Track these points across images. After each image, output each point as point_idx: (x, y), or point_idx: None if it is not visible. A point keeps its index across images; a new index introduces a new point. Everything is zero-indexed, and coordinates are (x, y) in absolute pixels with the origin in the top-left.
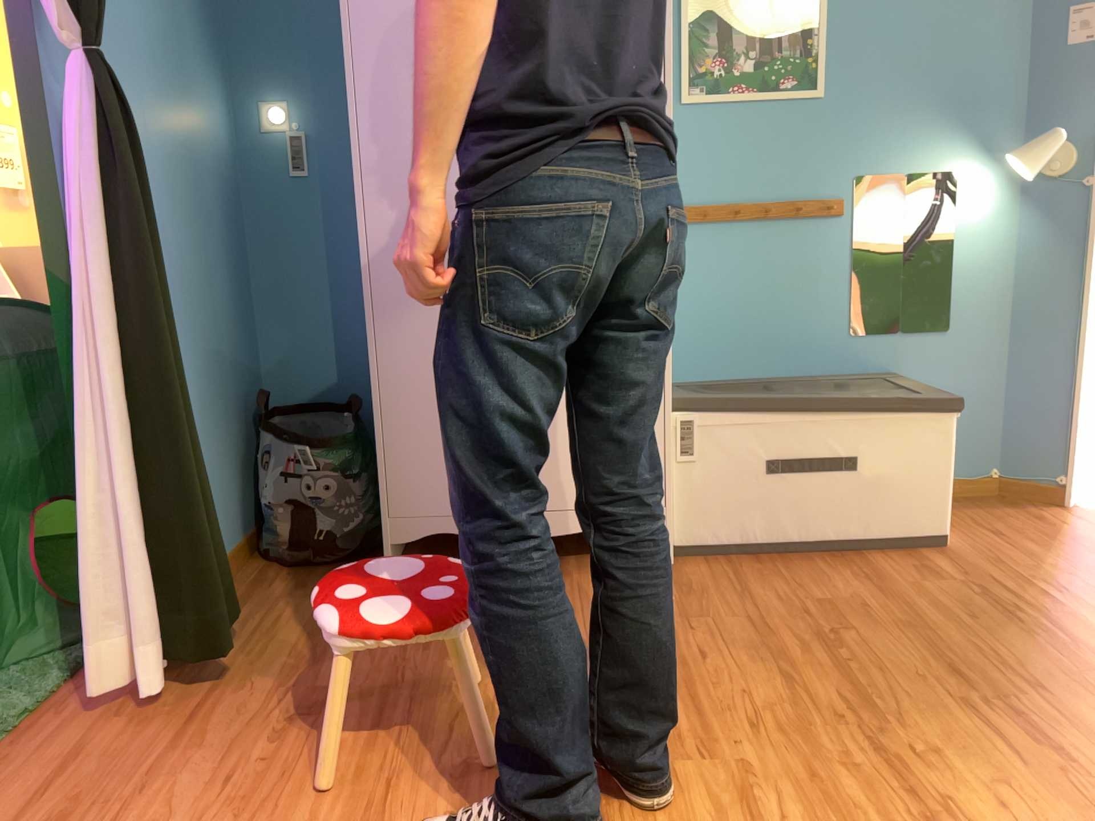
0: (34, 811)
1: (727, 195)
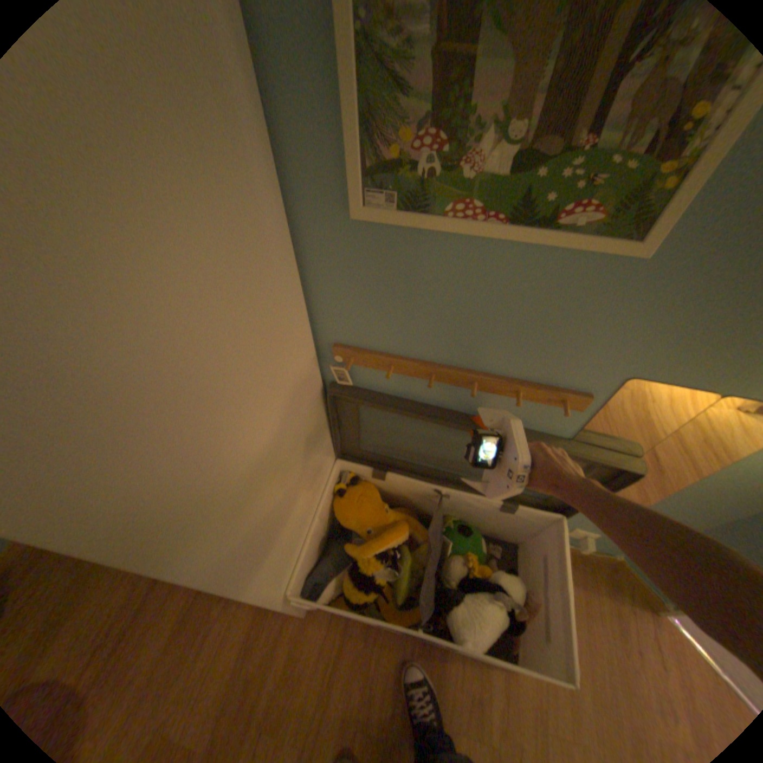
0: None
1: (425, 351)
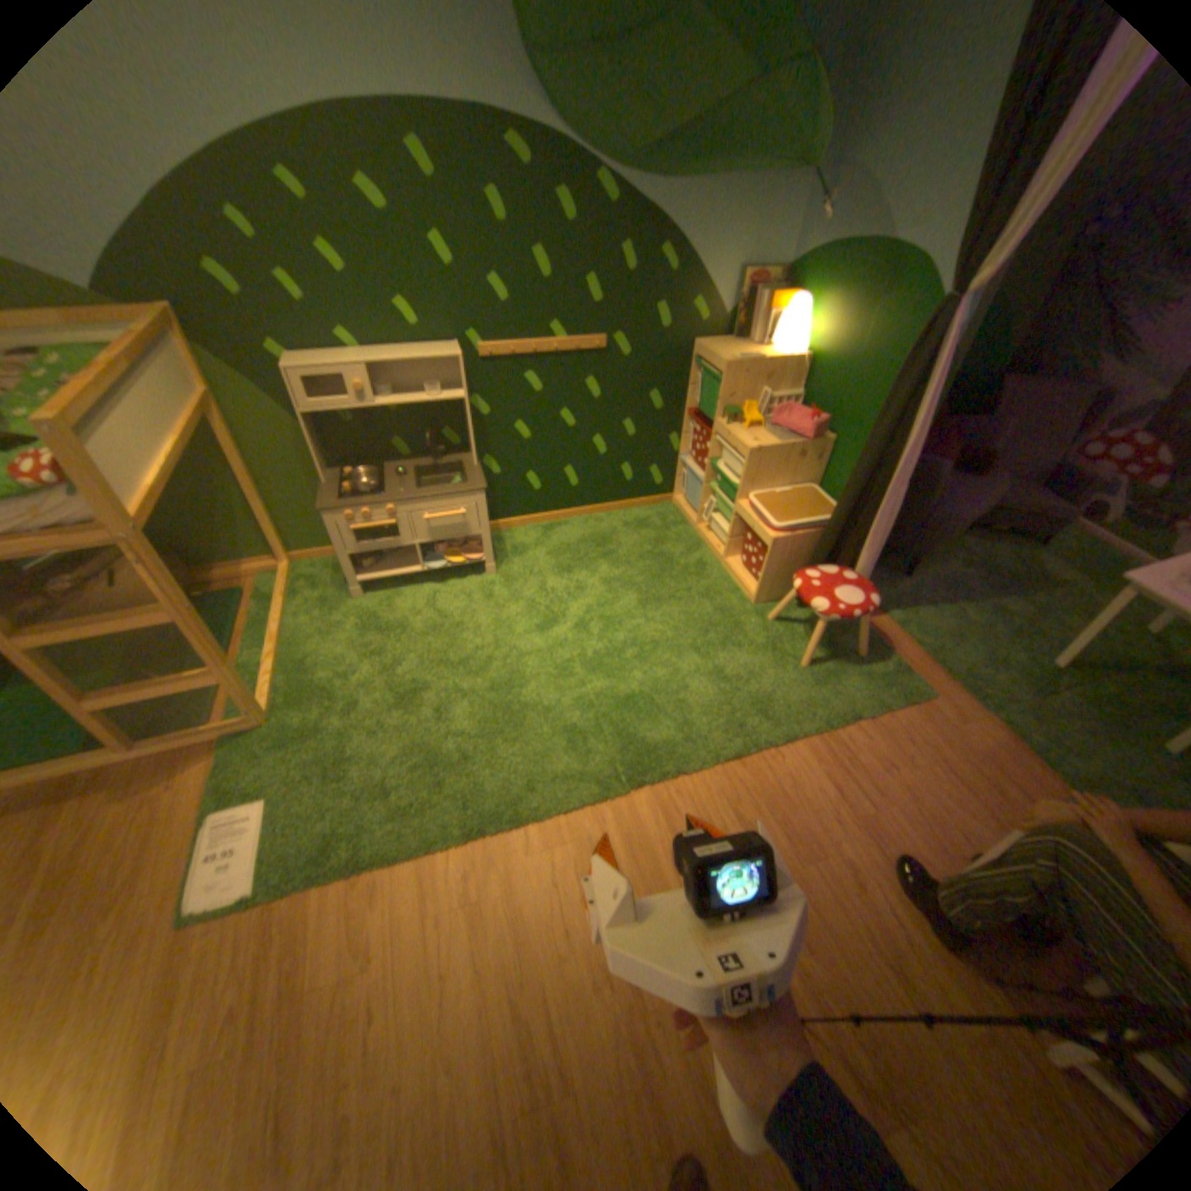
0: (1003, 792)
1: None
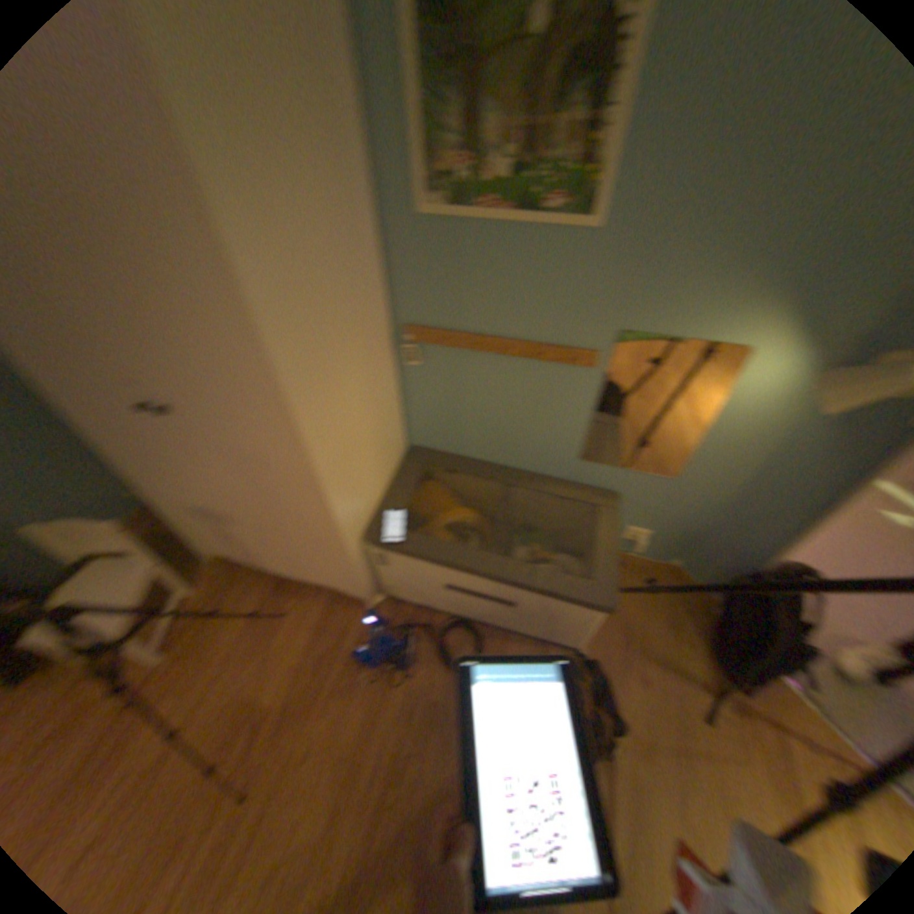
0: None
1: (476, 325)
